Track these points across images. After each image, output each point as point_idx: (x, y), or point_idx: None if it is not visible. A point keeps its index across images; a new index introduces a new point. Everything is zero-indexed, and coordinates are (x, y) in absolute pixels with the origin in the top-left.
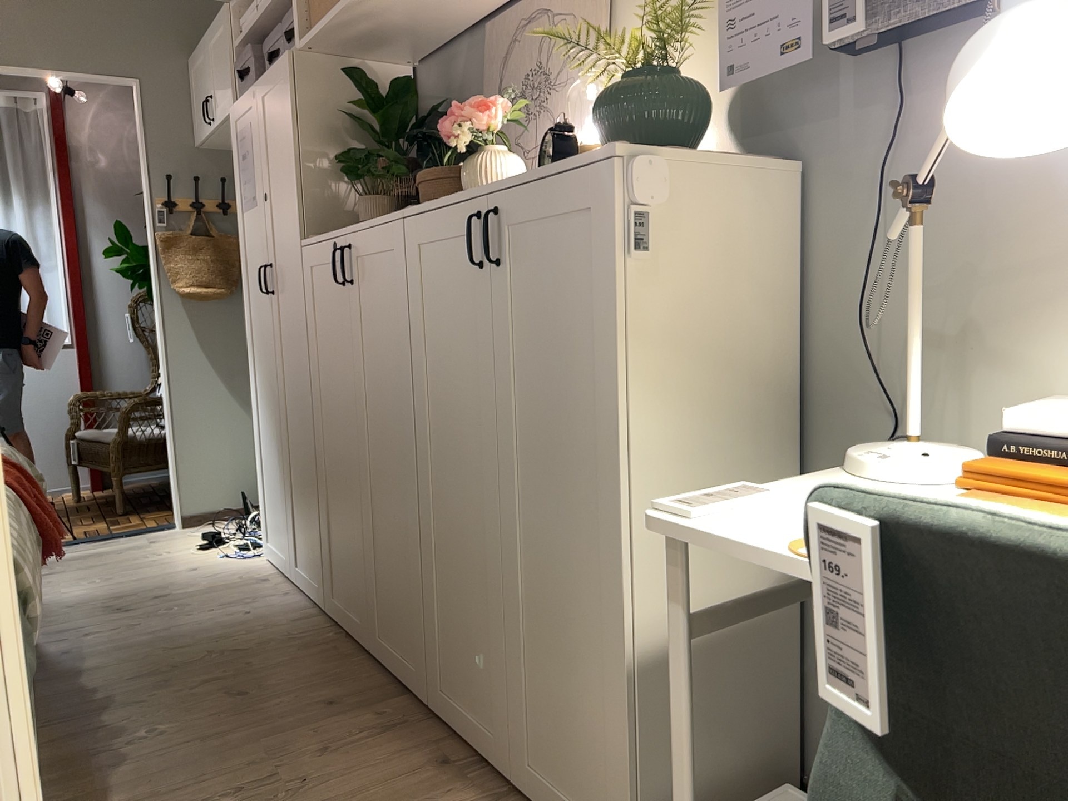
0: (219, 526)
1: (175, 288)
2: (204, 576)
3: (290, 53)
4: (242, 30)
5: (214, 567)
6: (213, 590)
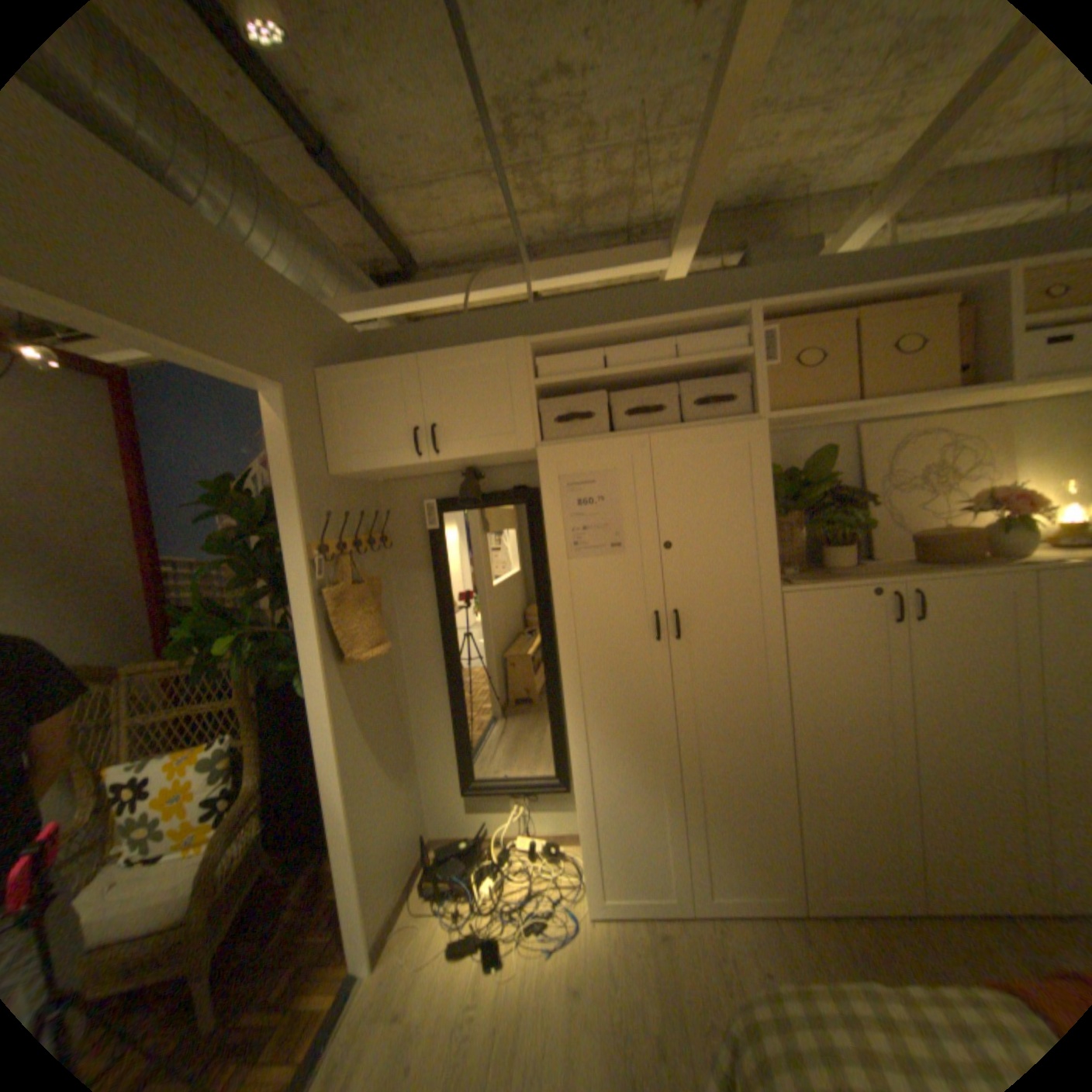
0: (409, 935)
1: (355, 656)
2: (611, 989)
3: (763, 423)
4: (539, 371)
5: (583, 972)
6: (667, 991)
